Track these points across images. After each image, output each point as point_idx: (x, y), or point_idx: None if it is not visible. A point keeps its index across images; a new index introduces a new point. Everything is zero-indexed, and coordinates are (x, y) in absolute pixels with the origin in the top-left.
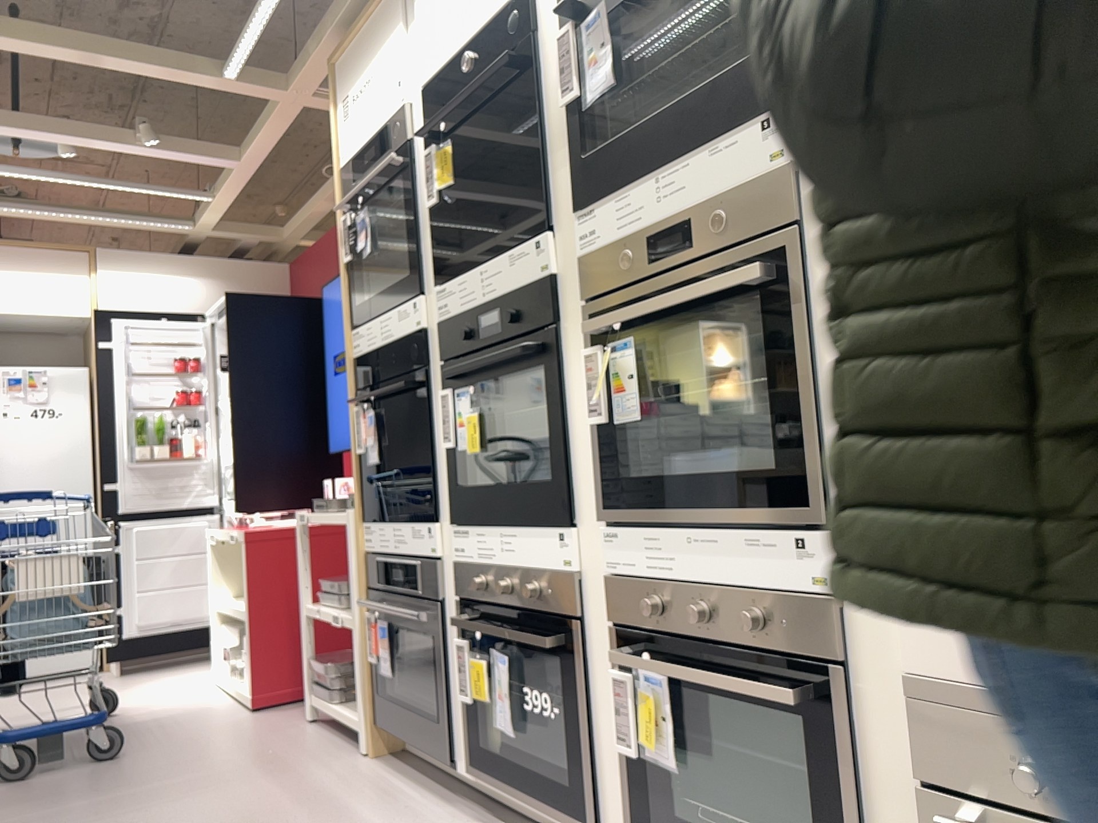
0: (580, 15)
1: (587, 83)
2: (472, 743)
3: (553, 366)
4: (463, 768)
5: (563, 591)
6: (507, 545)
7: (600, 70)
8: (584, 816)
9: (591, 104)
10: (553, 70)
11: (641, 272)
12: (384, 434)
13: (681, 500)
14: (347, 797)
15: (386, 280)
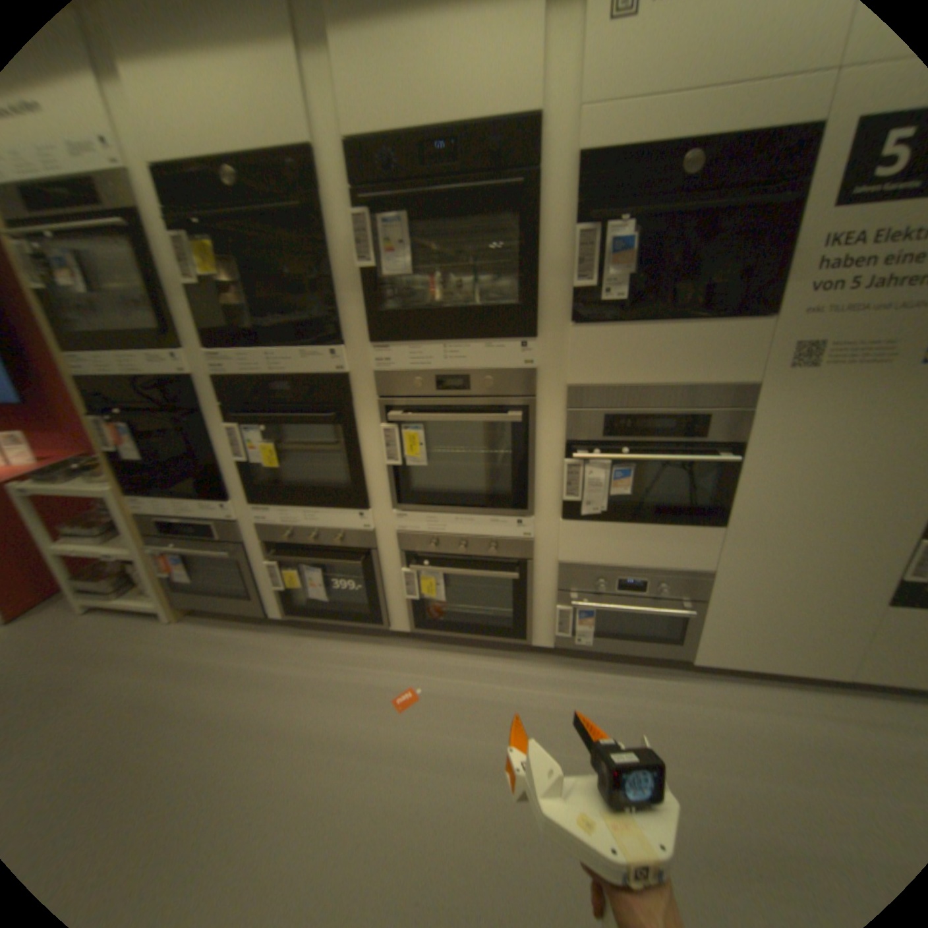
0: (372, 204)
1: (383, 262)
2: (283, 606)
3: (340, 424)
4: (273, 617)
5: (362, 539)
6: (310, 517)
7: (398, 260)
8: (378, 622)
9: (381, 274)
10: (339, 231)
11: (428, 394)
12: (135, 440)
13: (451, 503)
14: (189, 660)
15: (100, 317)
